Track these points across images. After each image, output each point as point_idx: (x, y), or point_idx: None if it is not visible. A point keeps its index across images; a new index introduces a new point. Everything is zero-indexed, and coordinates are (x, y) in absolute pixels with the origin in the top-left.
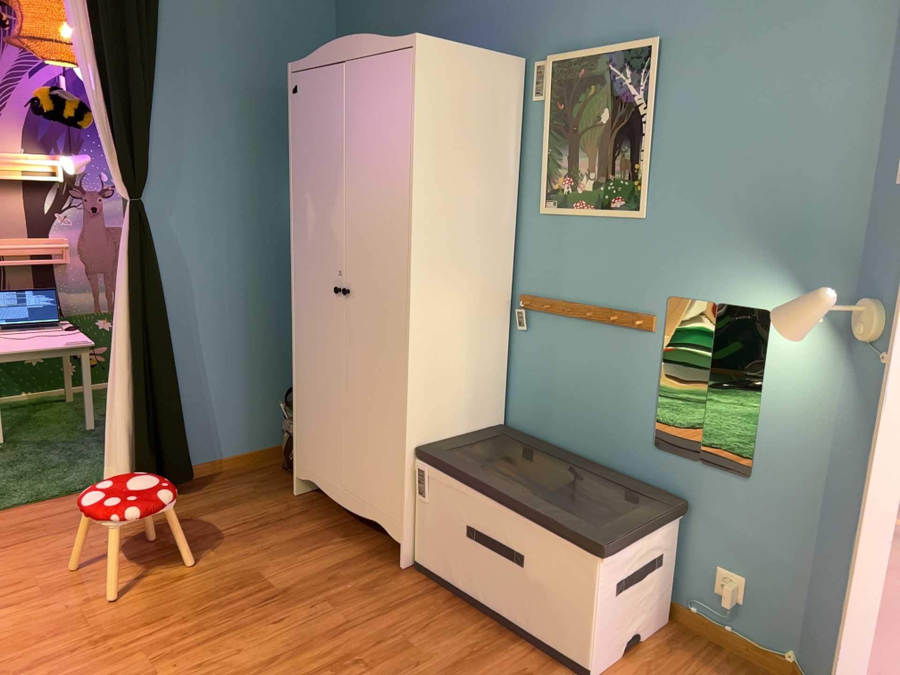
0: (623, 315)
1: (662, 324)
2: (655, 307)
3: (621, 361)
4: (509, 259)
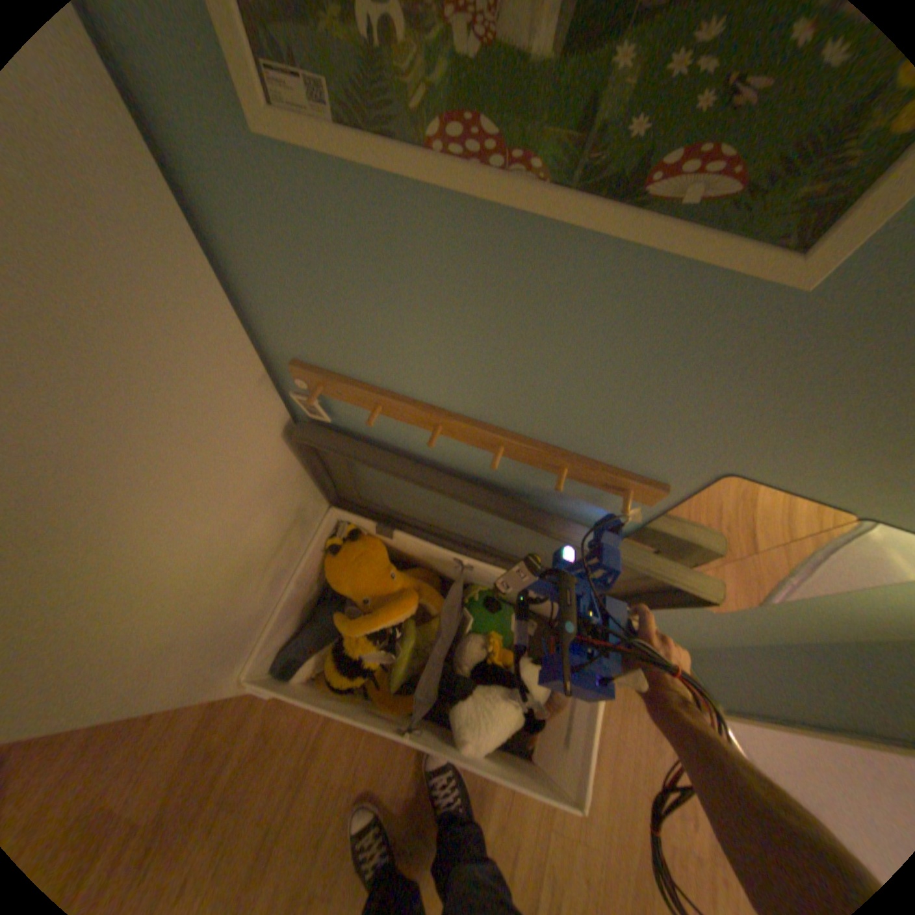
0: (592, 469)
1: (684, 498)
2: (685, 476)
3: (558, 503)
4: (209, 296)
